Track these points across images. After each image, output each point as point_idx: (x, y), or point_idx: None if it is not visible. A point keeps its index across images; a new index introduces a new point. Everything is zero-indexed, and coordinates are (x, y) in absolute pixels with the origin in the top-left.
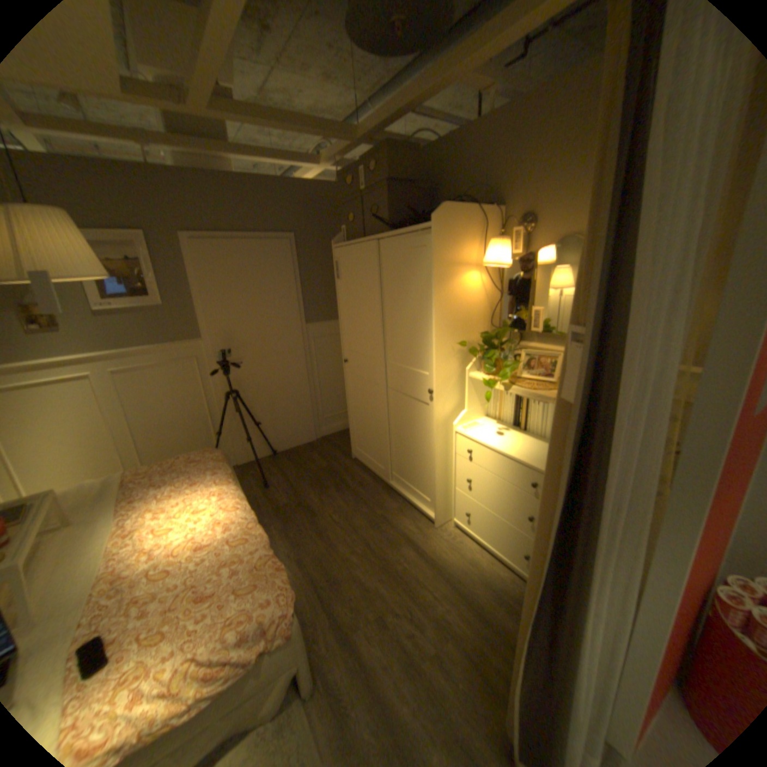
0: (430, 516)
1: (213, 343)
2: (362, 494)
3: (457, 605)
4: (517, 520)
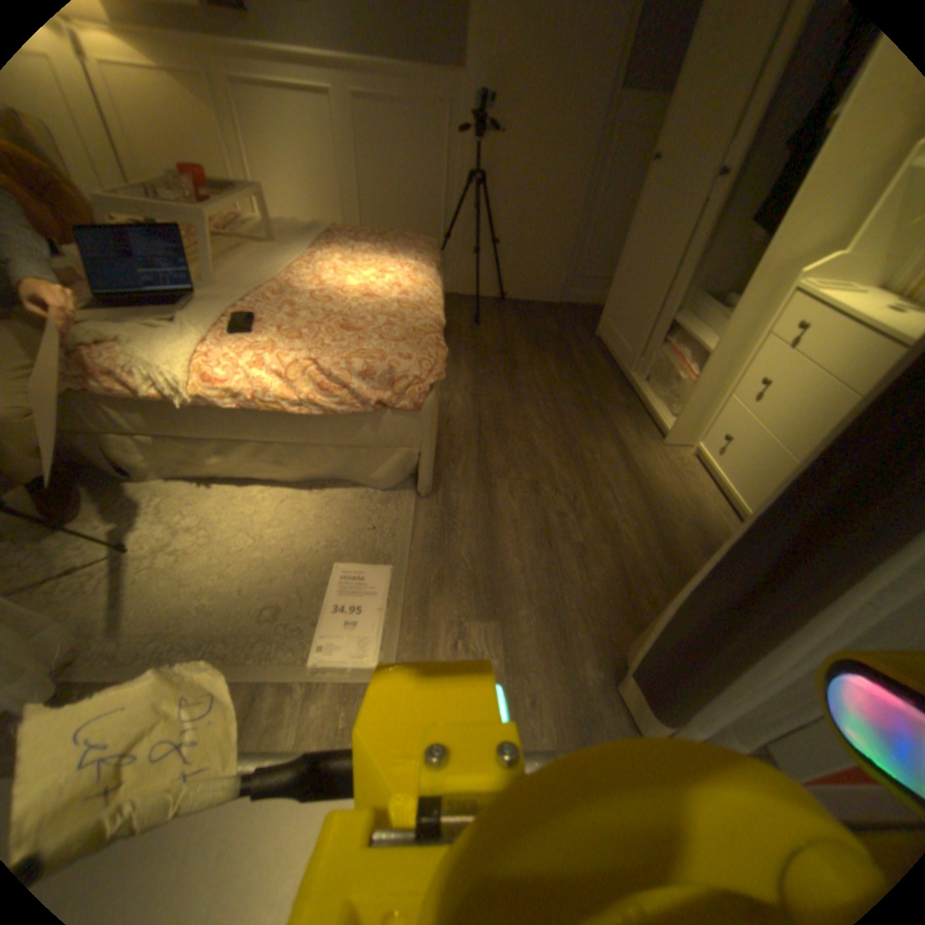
0: (666, 426)
1: (478, 81)
2: (585, 373)
3: (643, 522)
4: None
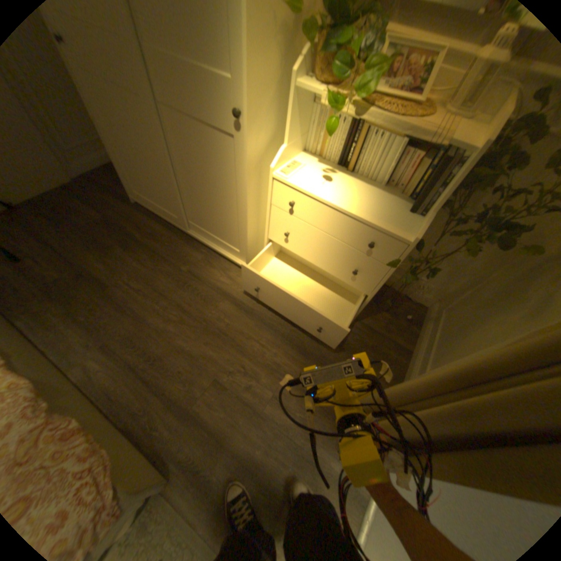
0: (240, 265)
1: None
2: (158, 250)
3: (282, 345)
4: (337, 271)
